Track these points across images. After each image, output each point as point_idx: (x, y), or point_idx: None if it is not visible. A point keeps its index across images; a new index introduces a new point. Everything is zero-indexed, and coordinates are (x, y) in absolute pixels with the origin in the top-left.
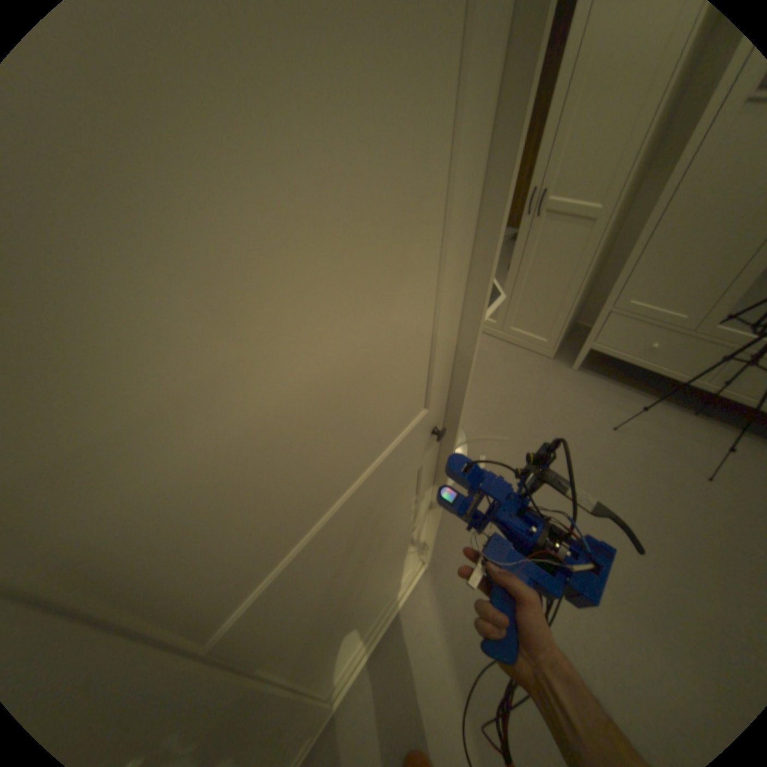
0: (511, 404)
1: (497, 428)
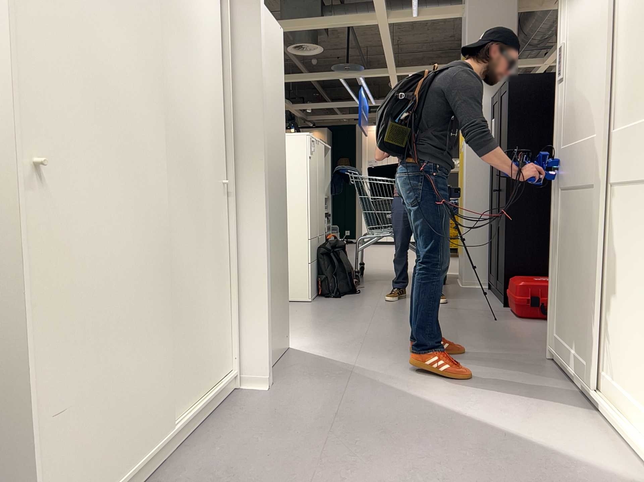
0: None
1: None
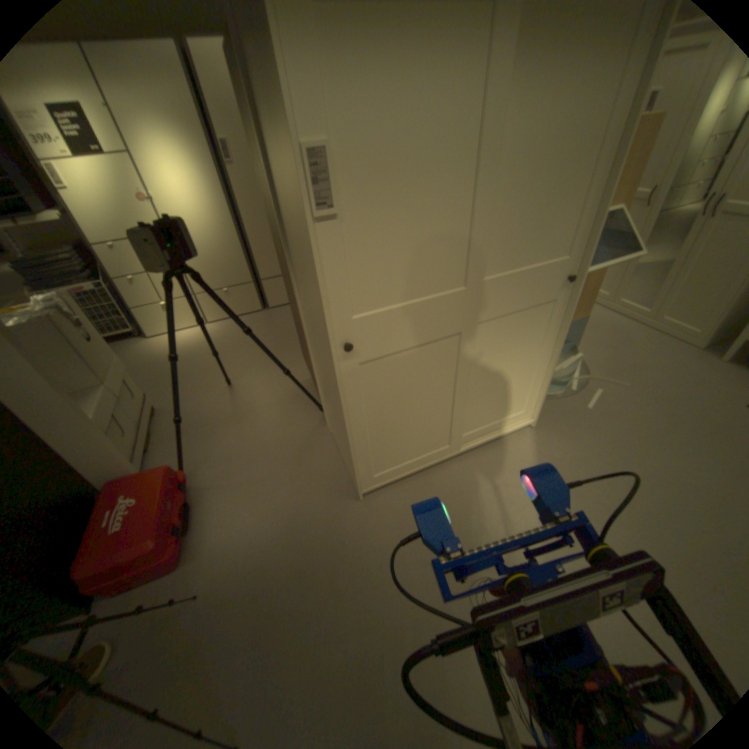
0: (643, 369)
1: (622, 378)
